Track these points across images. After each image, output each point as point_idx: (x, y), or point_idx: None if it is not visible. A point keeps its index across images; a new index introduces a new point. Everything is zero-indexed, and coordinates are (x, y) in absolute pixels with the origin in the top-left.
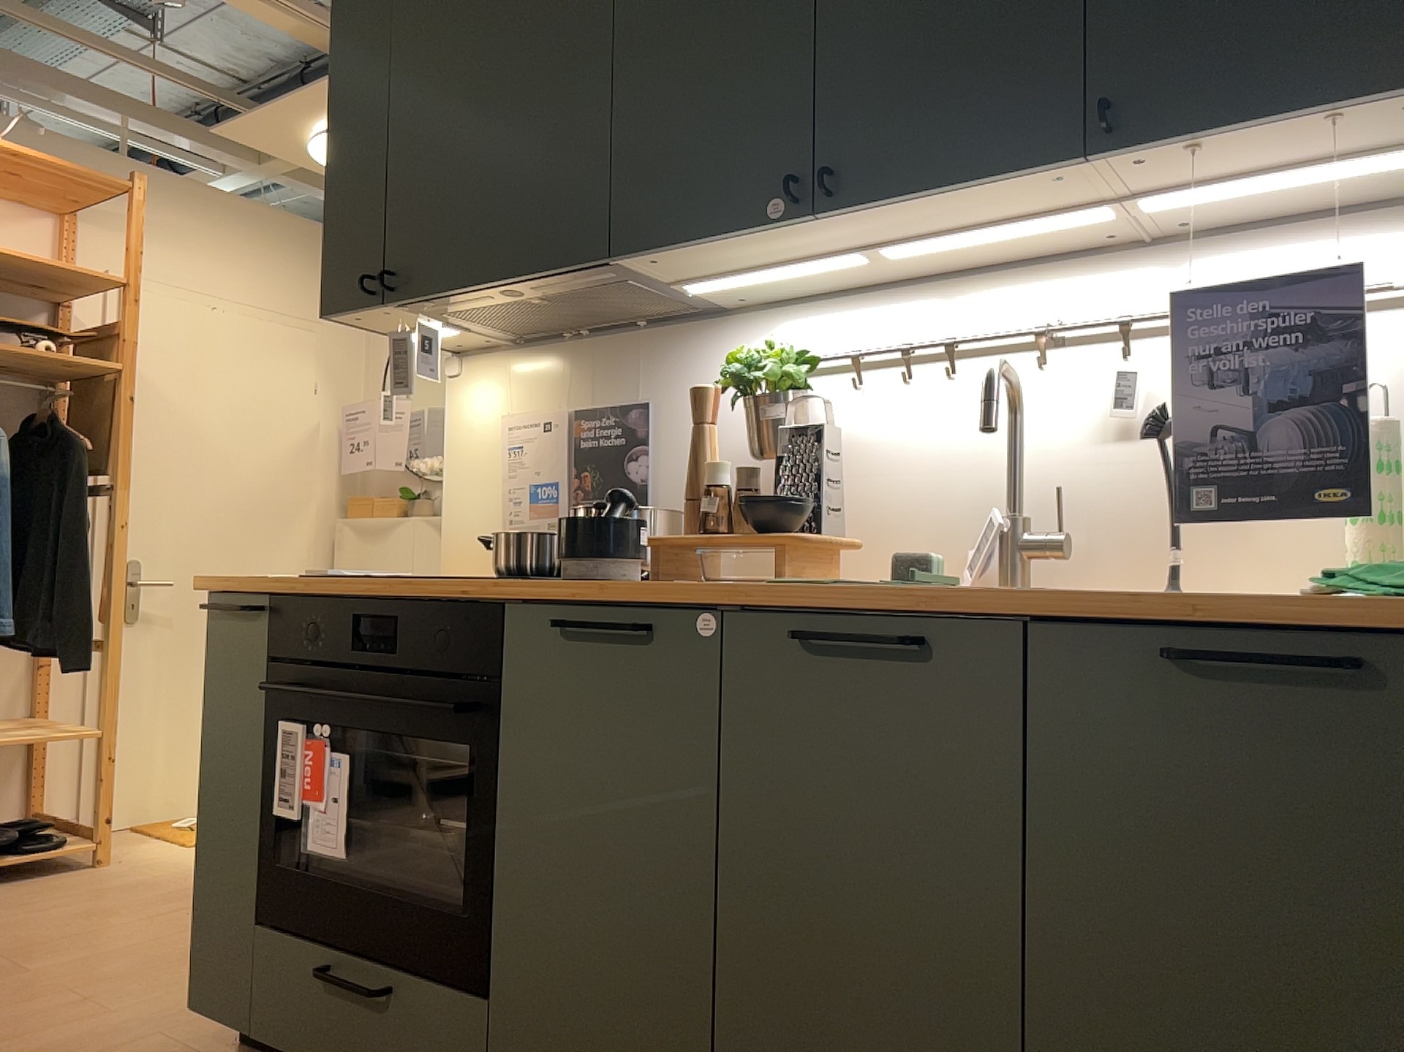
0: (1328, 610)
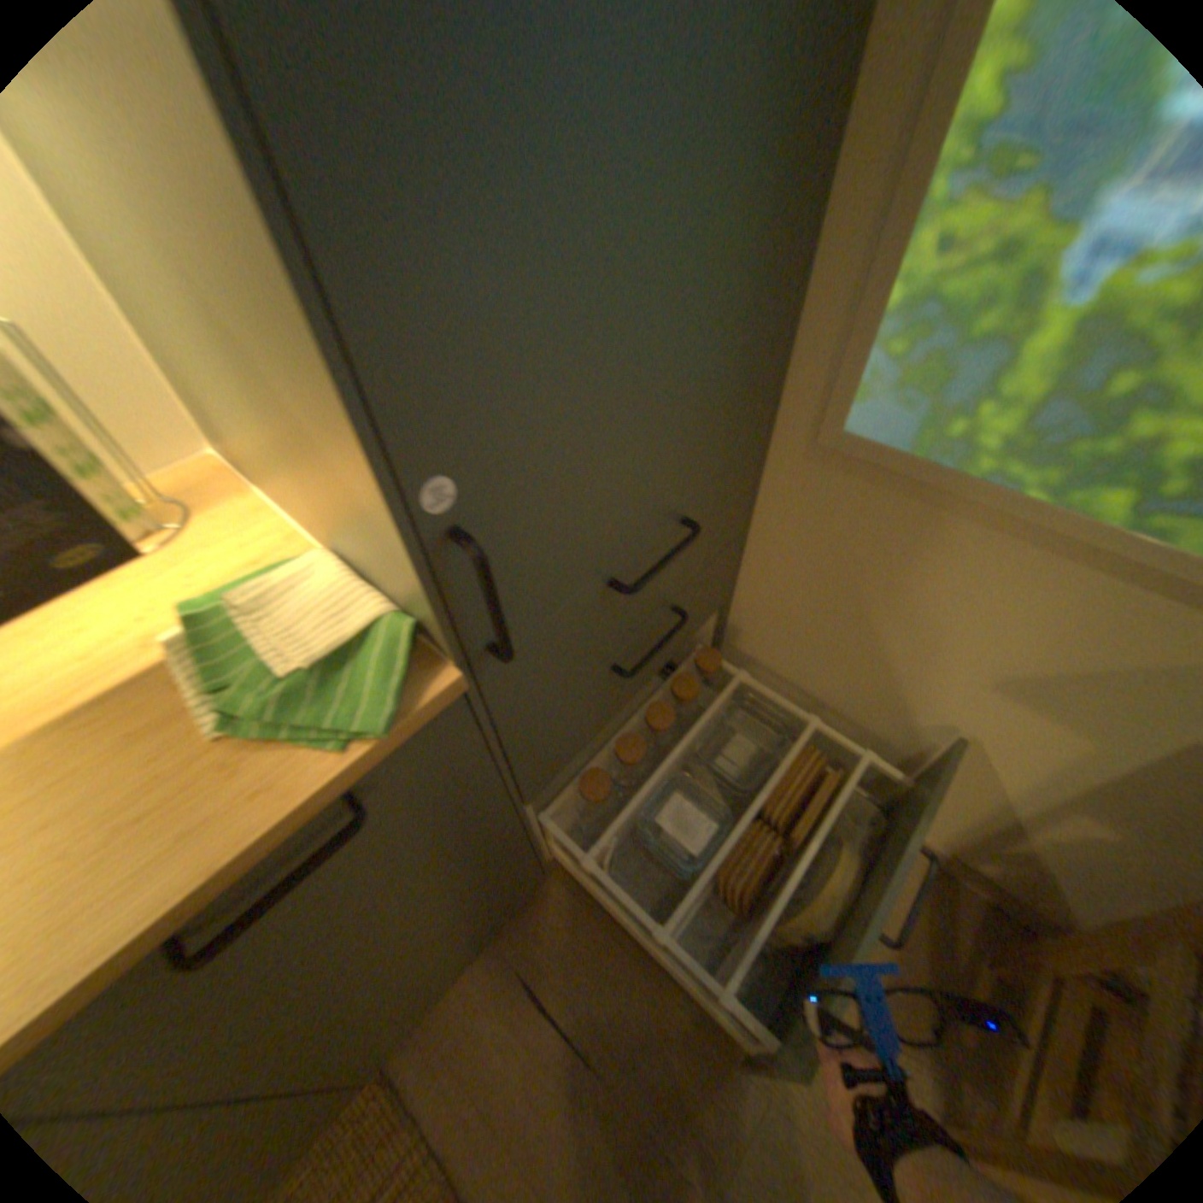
0: (311, 813)
